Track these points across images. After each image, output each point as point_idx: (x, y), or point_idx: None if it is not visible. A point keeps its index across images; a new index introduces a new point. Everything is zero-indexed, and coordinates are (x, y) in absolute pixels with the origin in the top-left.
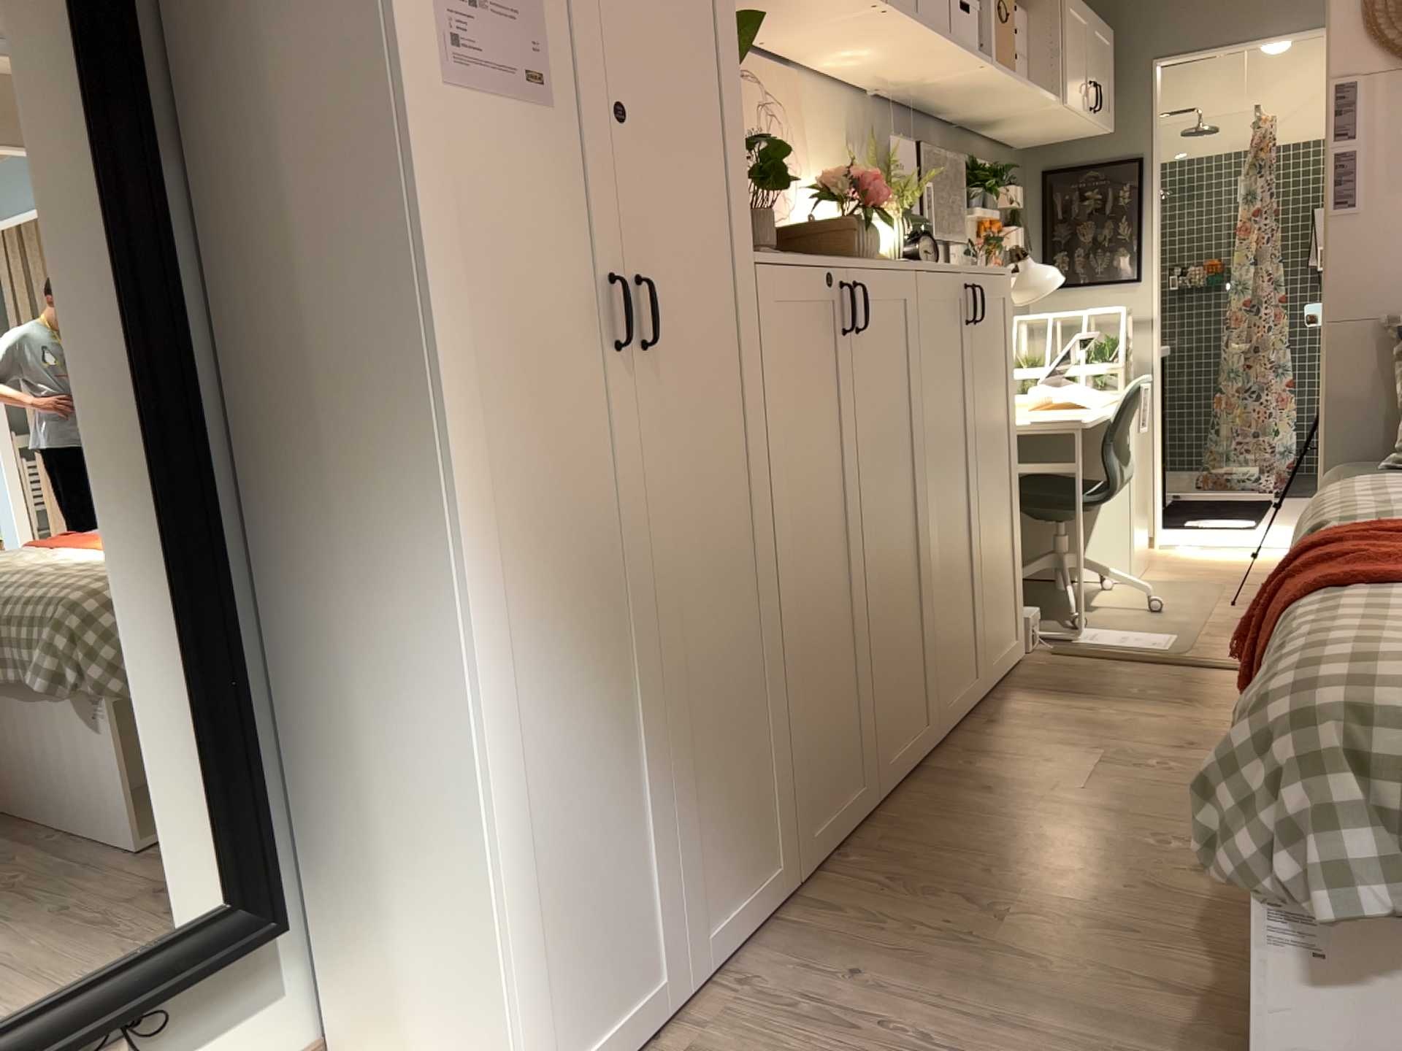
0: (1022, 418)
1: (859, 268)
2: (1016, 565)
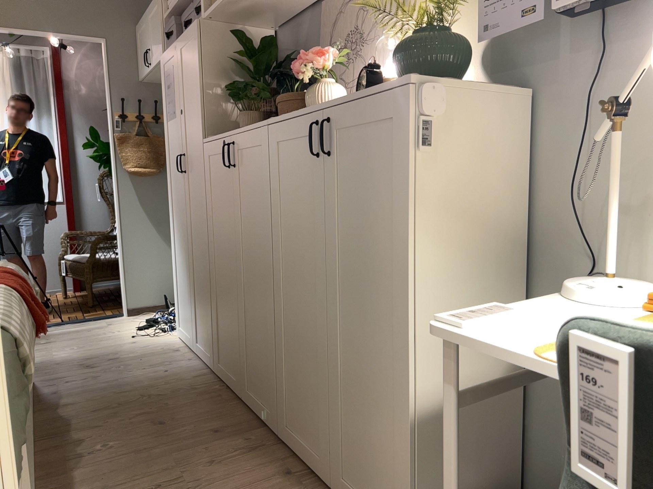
0: (532, 318)
1: (236, 135)
2: (407, 465)
